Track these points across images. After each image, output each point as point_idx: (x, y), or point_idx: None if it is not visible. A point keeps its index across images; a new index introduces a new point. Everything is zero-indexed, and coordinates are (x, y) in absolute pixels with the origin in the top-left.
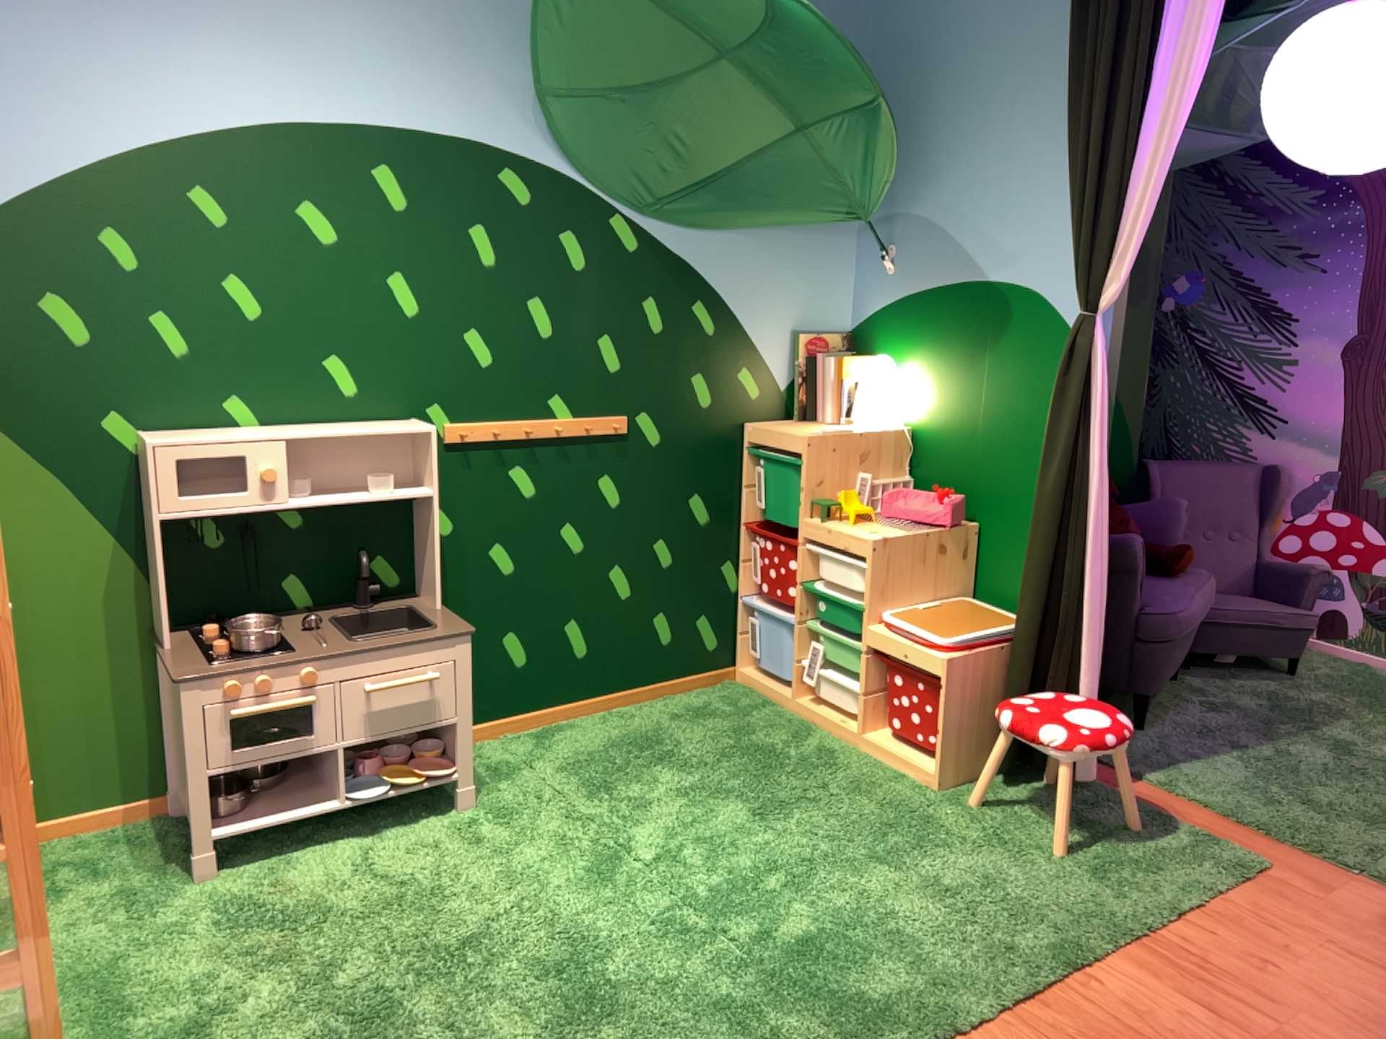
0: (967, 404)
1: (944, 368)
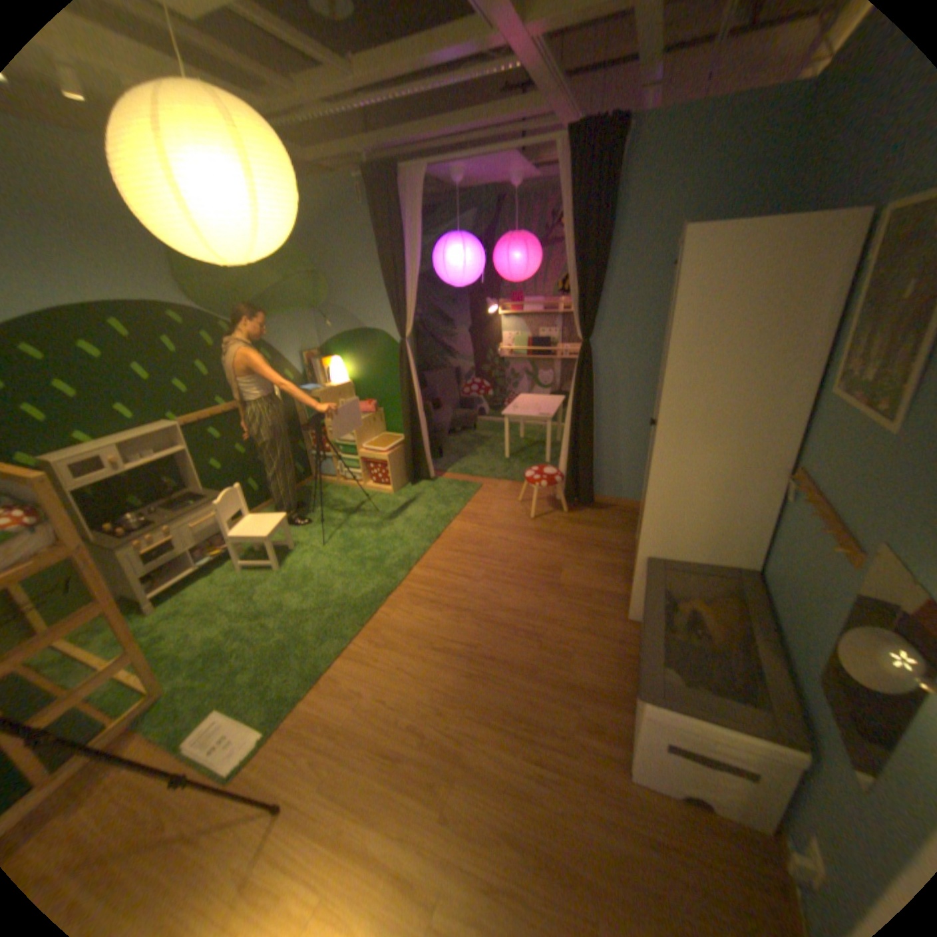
0: (369, 371)
1: (358, 360)
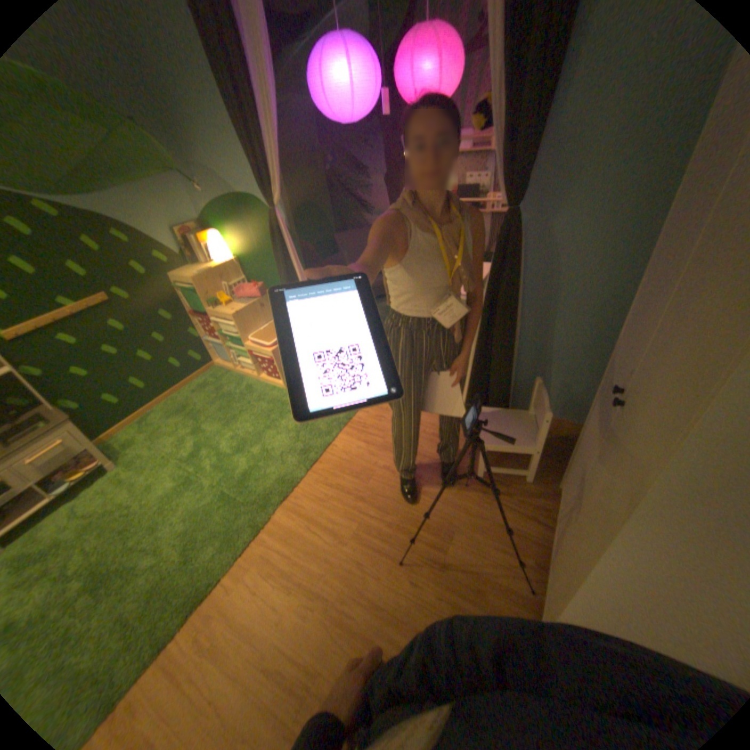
0: (250, 246)
1: (236, 232)
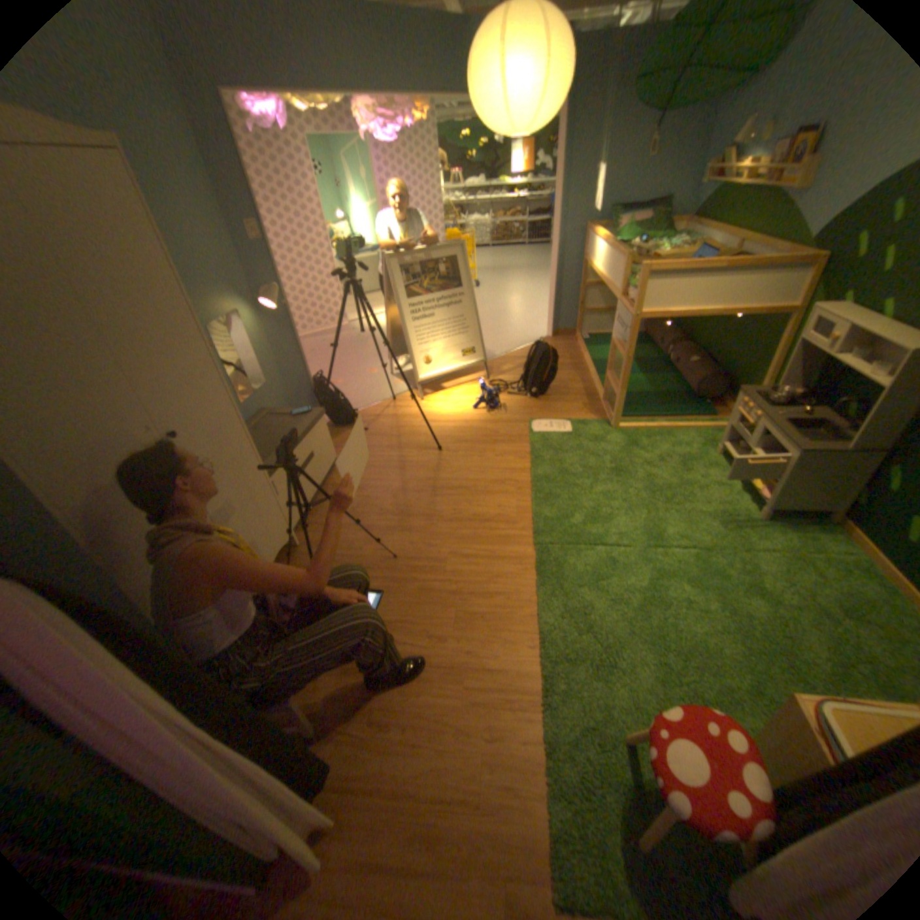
0: None
1: None
